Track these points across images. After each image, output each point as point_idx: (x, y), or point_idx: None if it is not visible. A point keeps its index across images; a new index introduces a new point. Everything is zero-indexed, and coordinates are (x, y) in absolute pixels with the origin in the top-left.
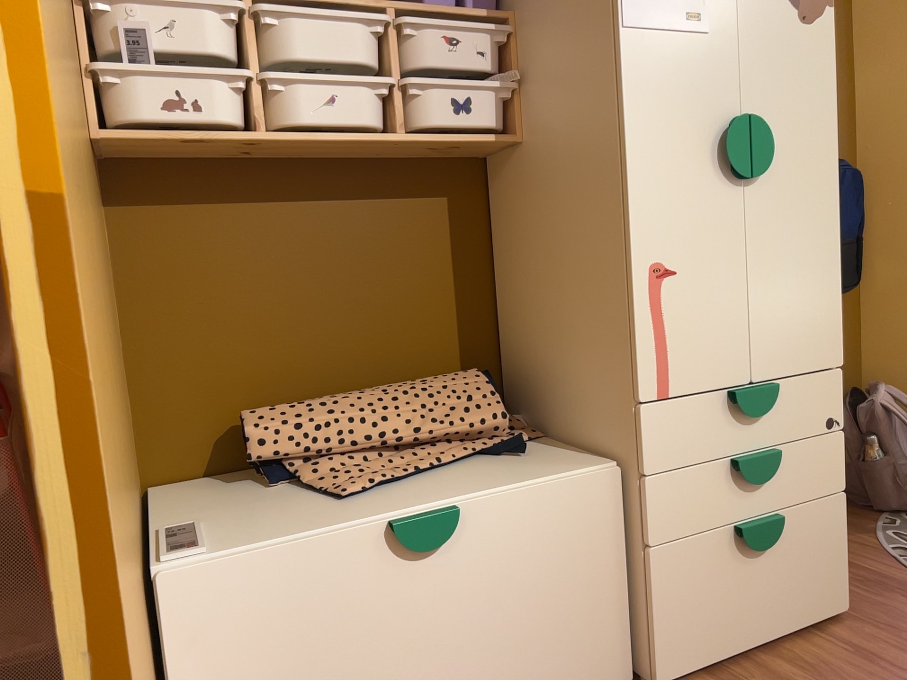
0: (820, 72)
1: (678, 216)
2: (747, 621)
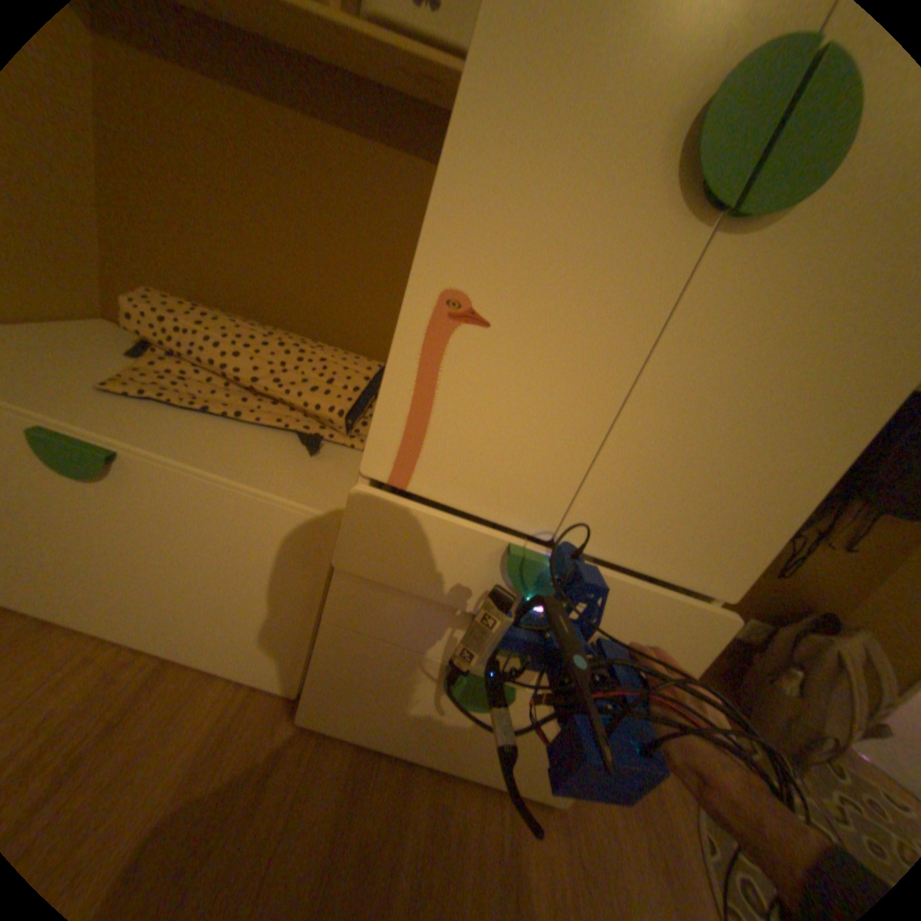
0: None
1: (531, 225)
2: (424, 742)
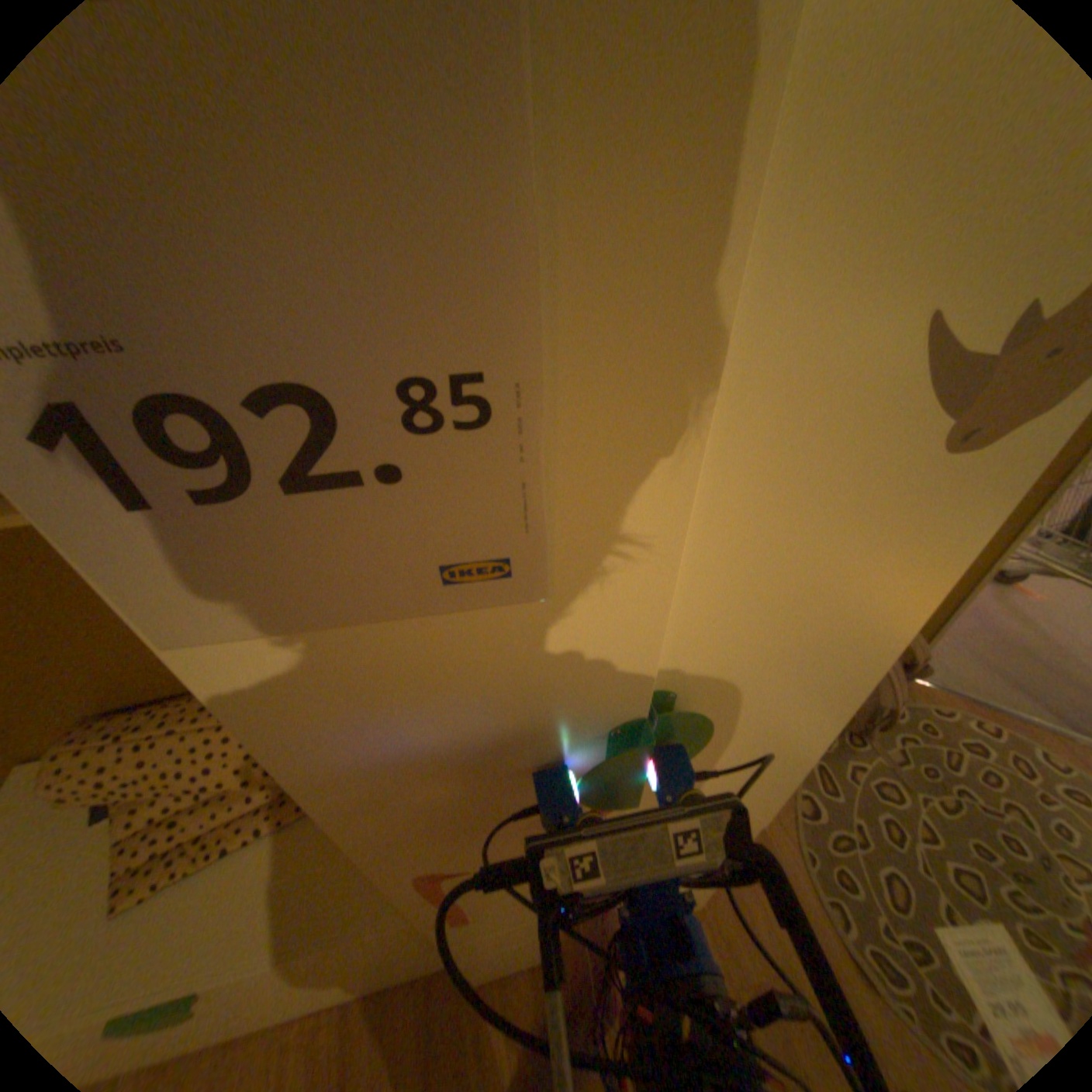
0: (938, 549)
1: (462, 830)
2: None
